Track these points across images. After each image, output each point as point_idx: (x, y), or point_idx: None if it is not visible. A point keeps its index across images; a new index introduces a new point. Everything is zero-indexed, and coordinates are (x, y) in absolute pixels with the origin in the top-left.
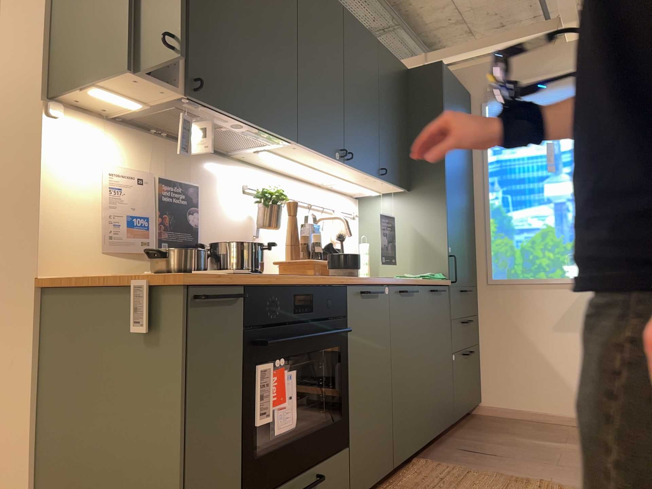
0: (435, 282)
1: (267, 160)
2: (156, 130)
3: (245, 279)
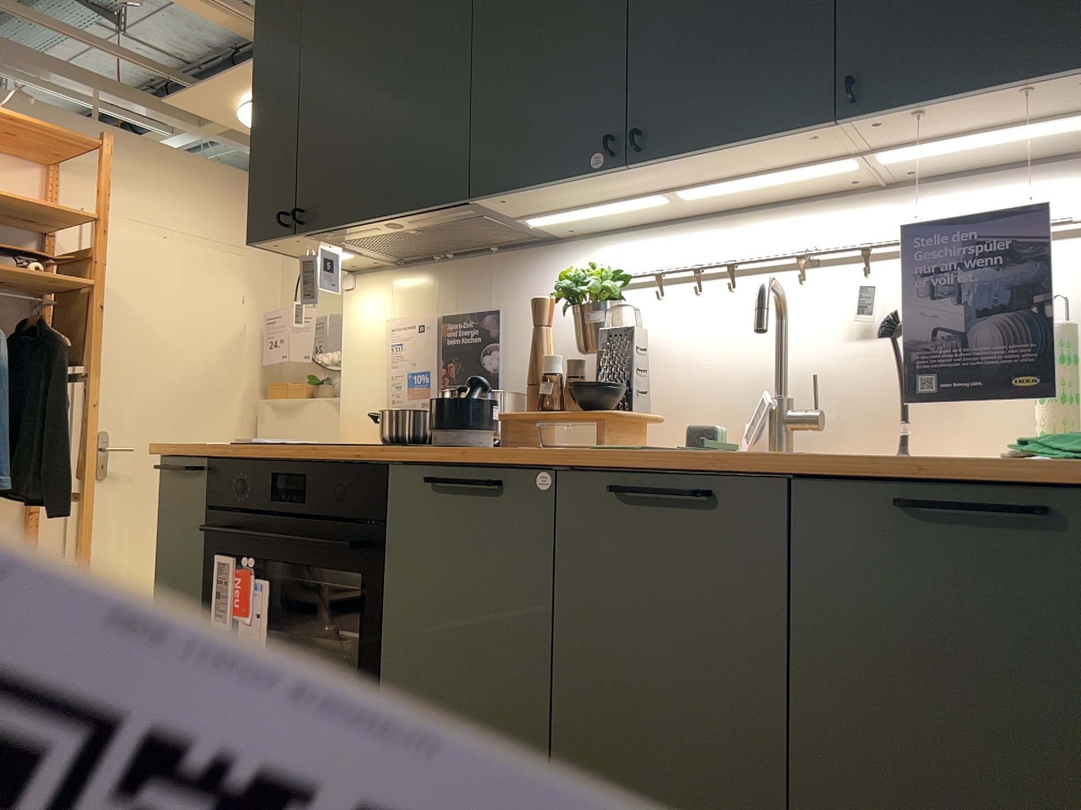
0: (988, 468)
1: (607, 217)
2: (435, 256)
3: (201, 449)
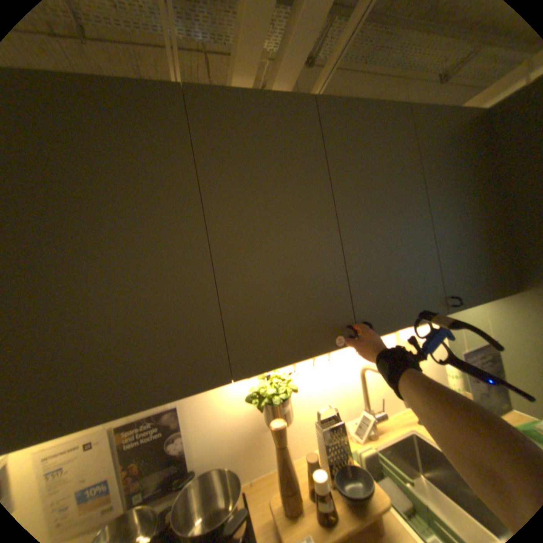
0: None
1: None
2: None
3: None
